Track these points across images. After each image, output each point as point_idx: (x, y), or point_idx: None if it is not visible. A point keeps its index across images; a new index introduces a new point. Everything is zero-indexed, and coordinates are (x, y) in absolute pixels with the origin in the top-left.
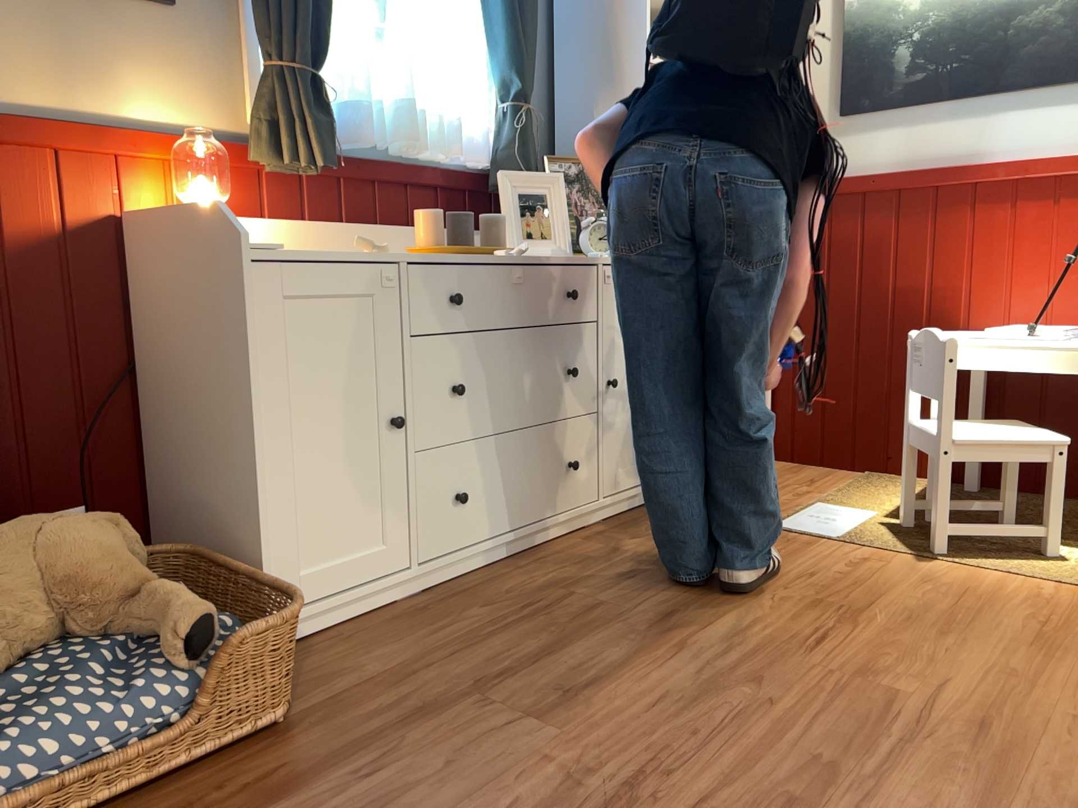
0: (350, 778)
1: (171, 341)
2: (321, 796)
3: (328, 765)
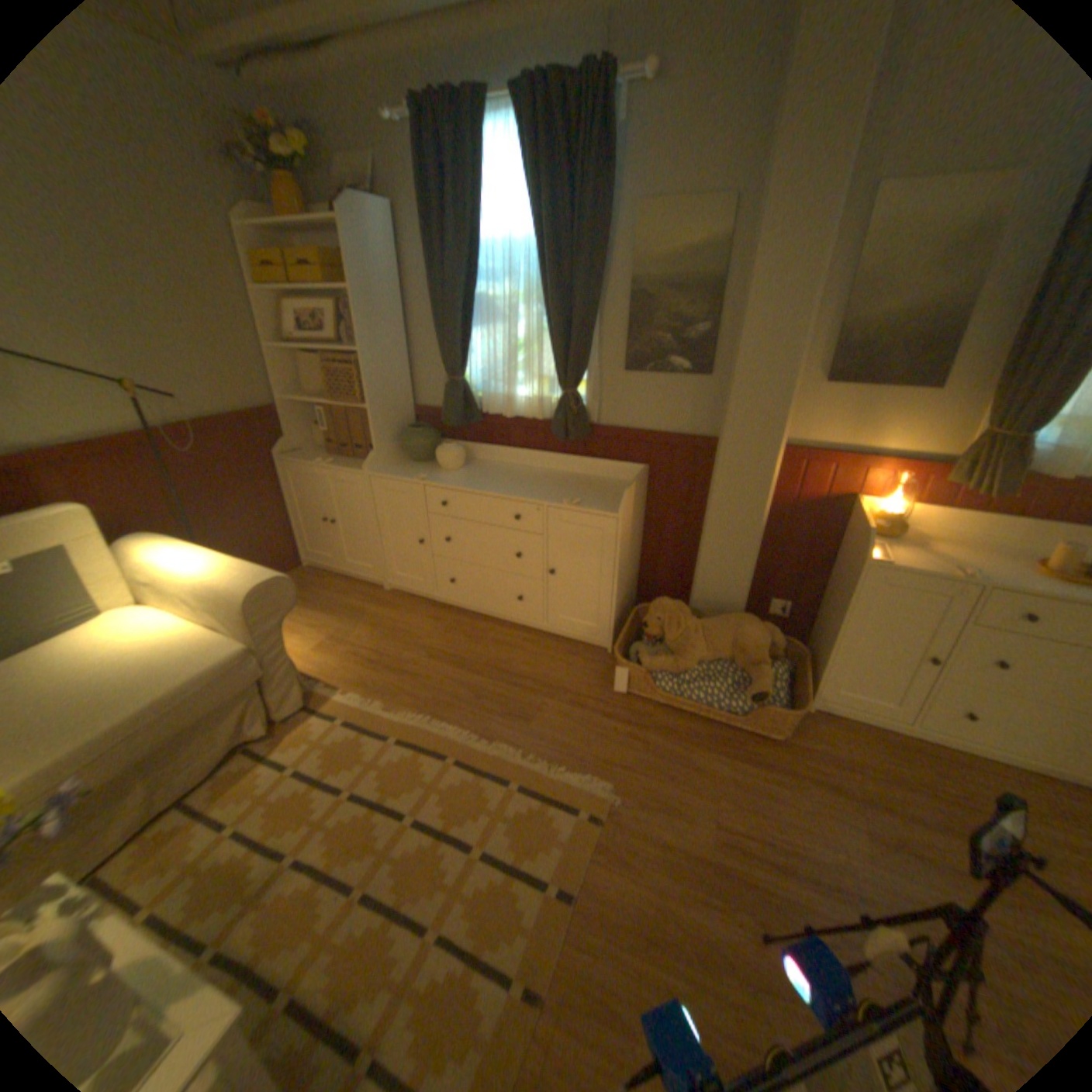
0: (776, 782)
1: (843, 565)
2: (761, 777)
3: (776, 771)
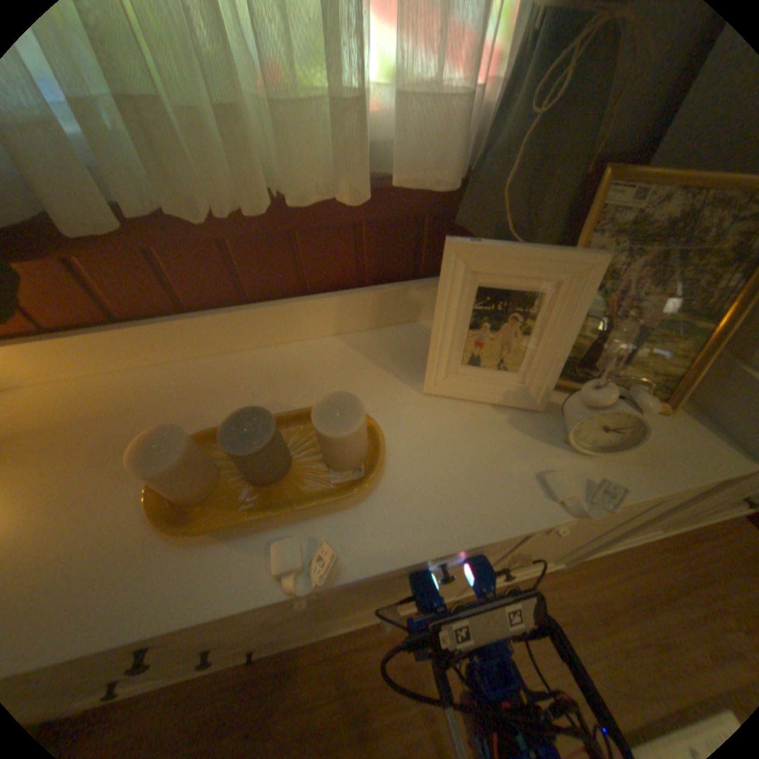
0: None
1: None
2: None
3: None
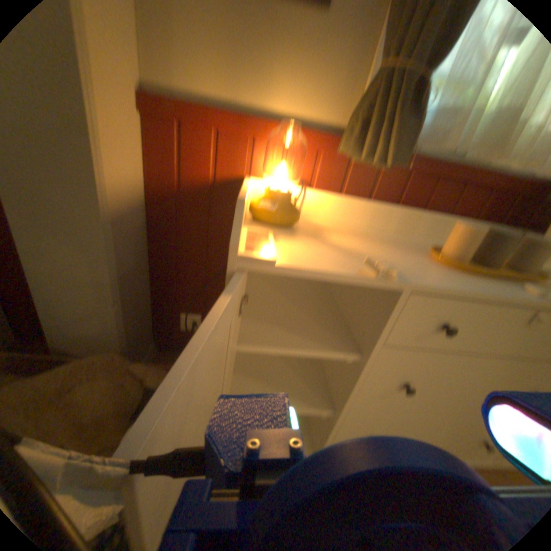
0: None
1: None
2: None
3: None
